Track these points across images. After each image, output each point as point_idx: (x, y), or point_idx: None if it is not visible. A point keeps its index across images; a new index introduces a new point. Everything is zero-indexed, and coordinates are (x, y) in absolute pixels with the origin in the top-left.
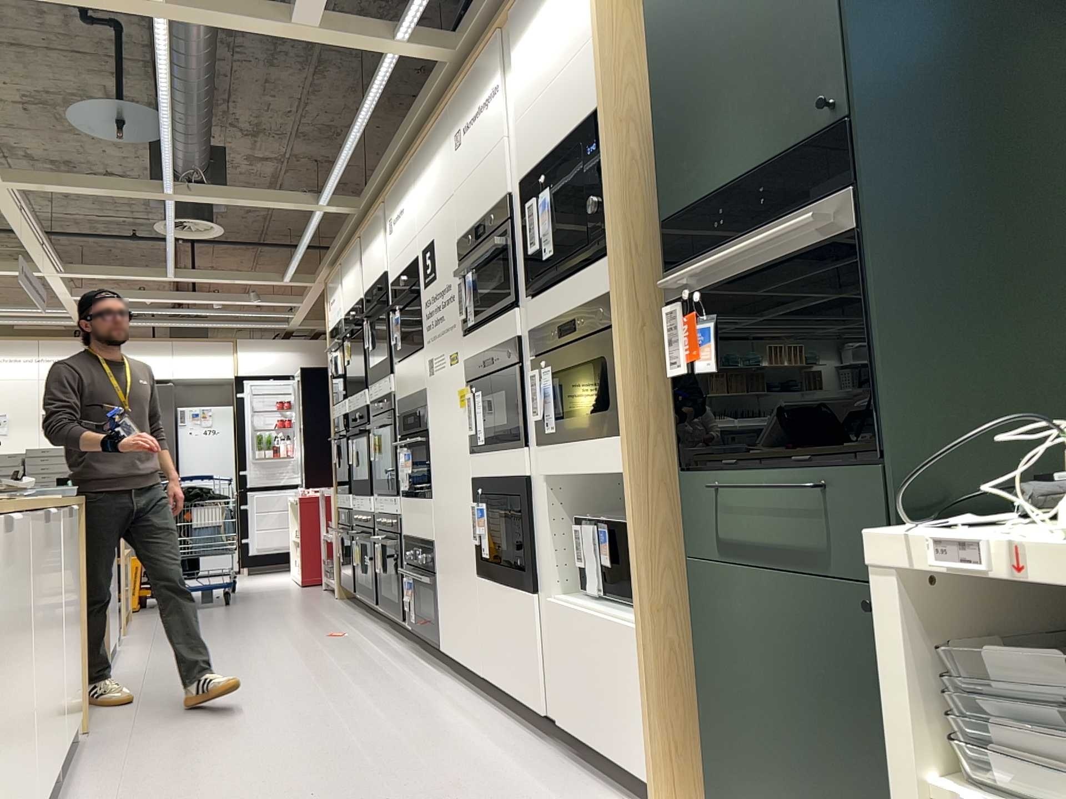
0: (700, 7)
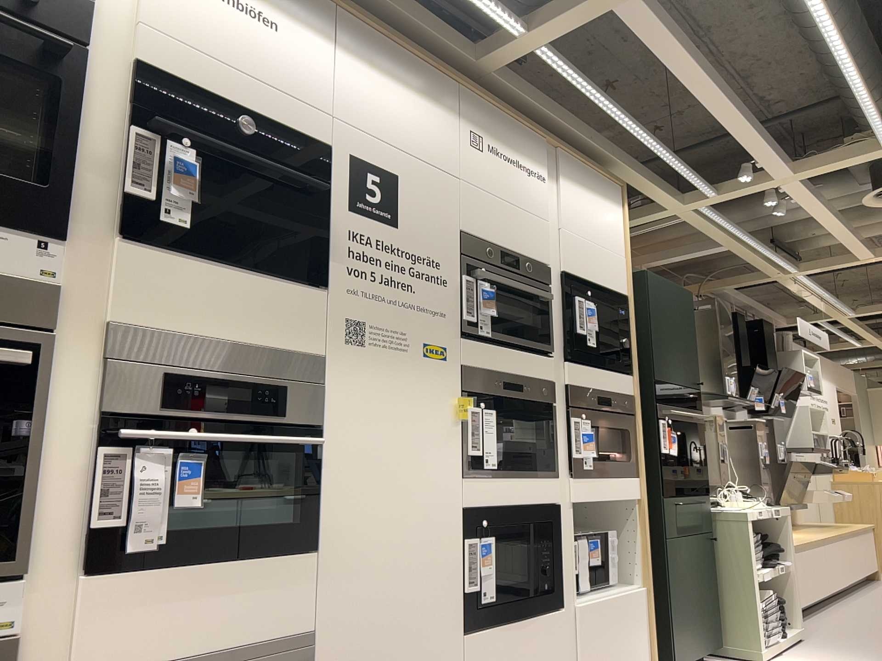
0: (664, 308)
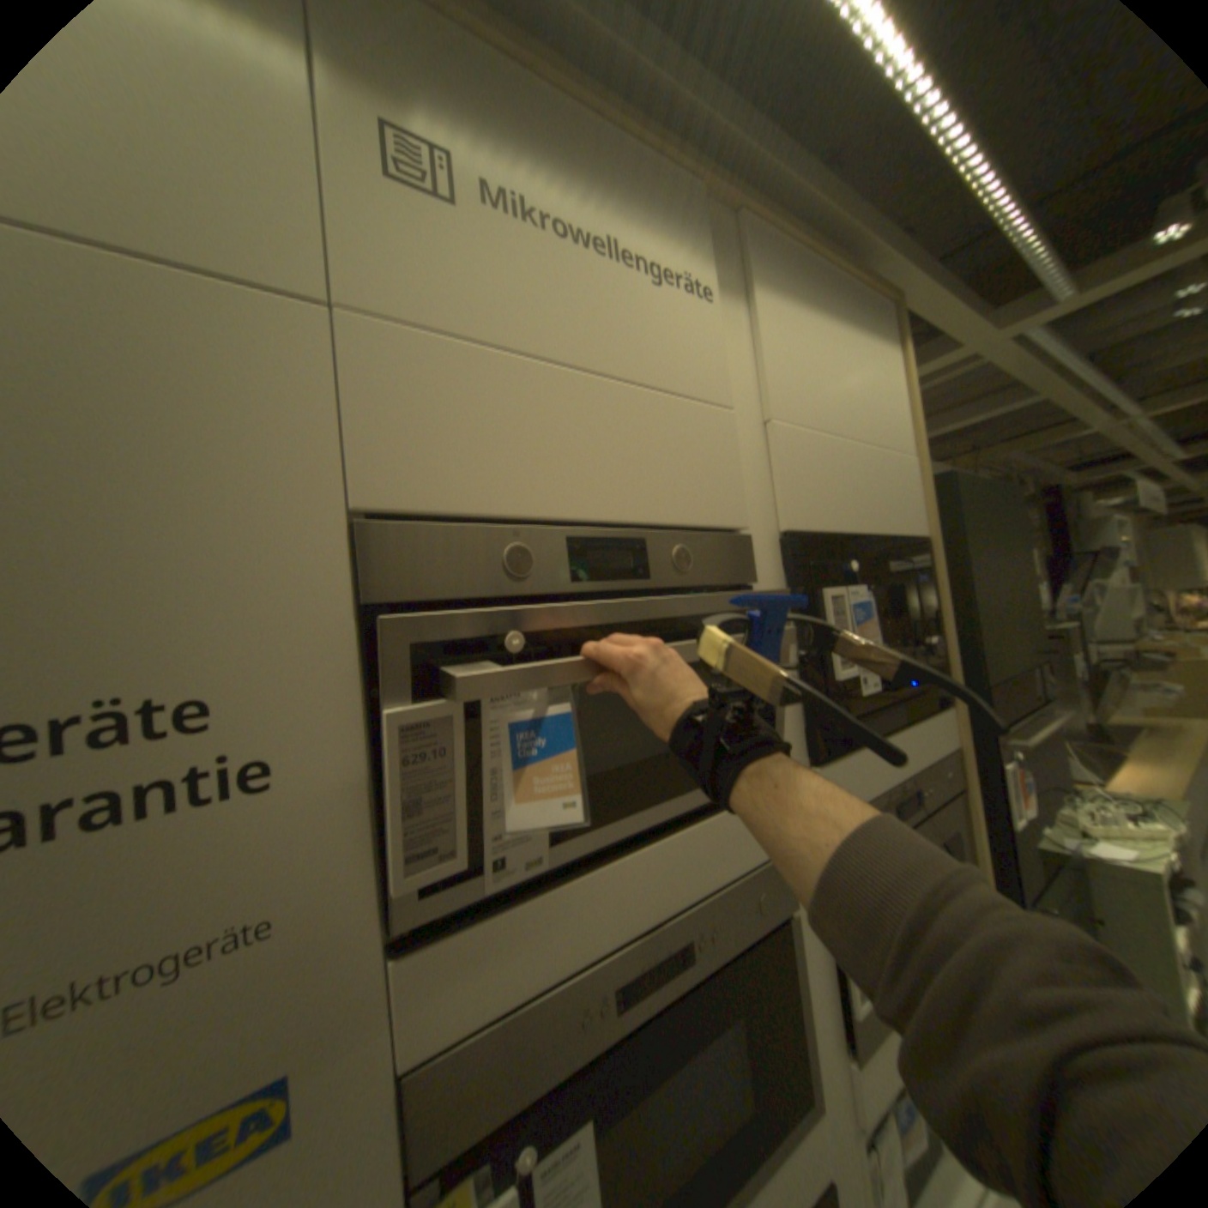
0: (992, 533)
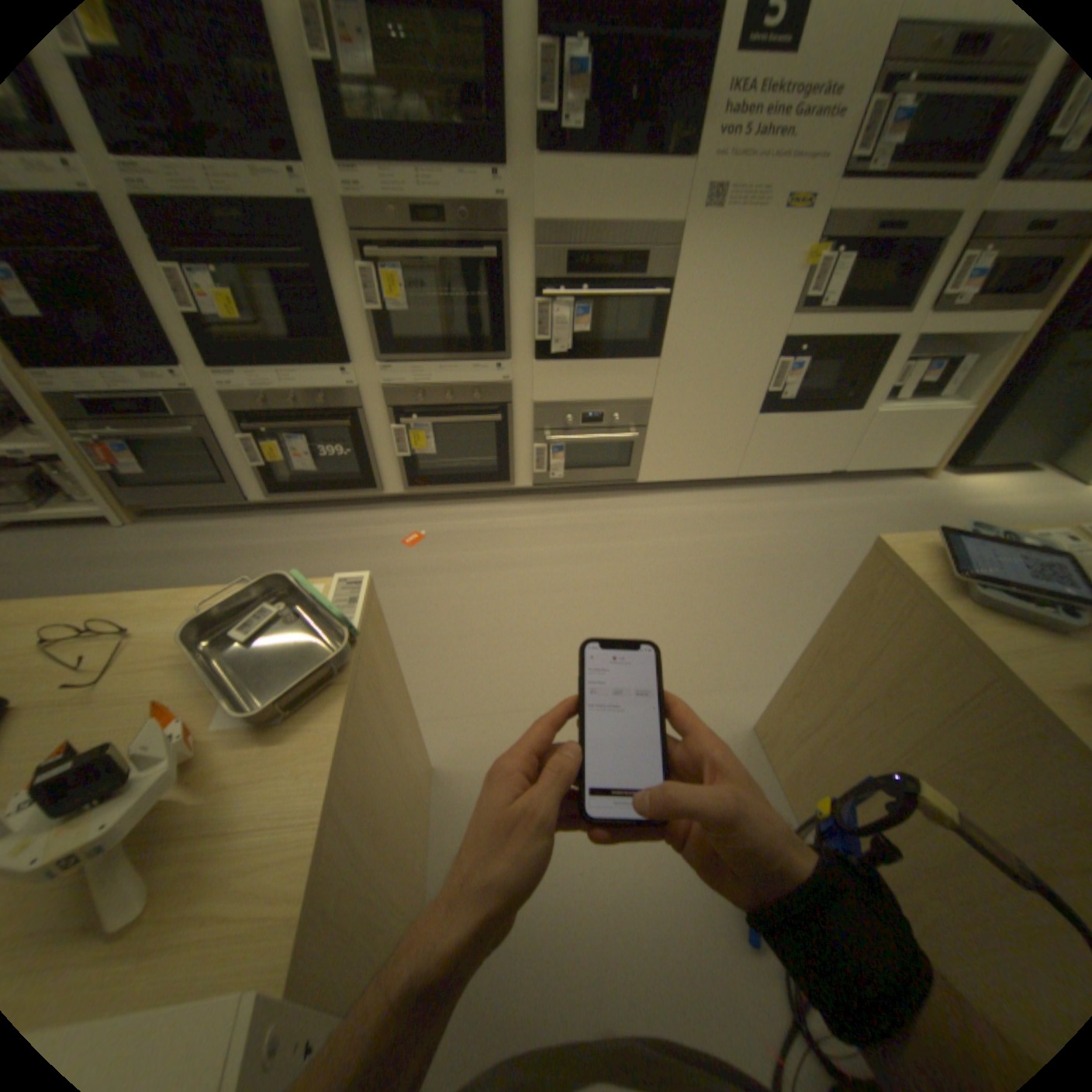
0: None
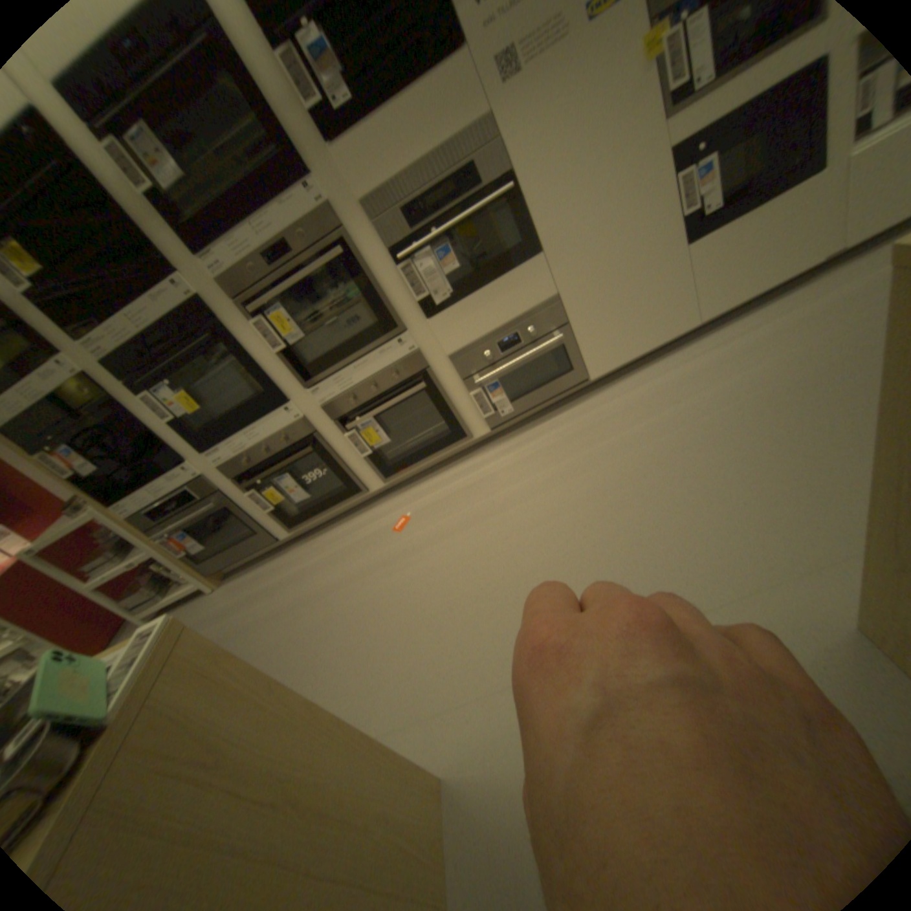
0: None
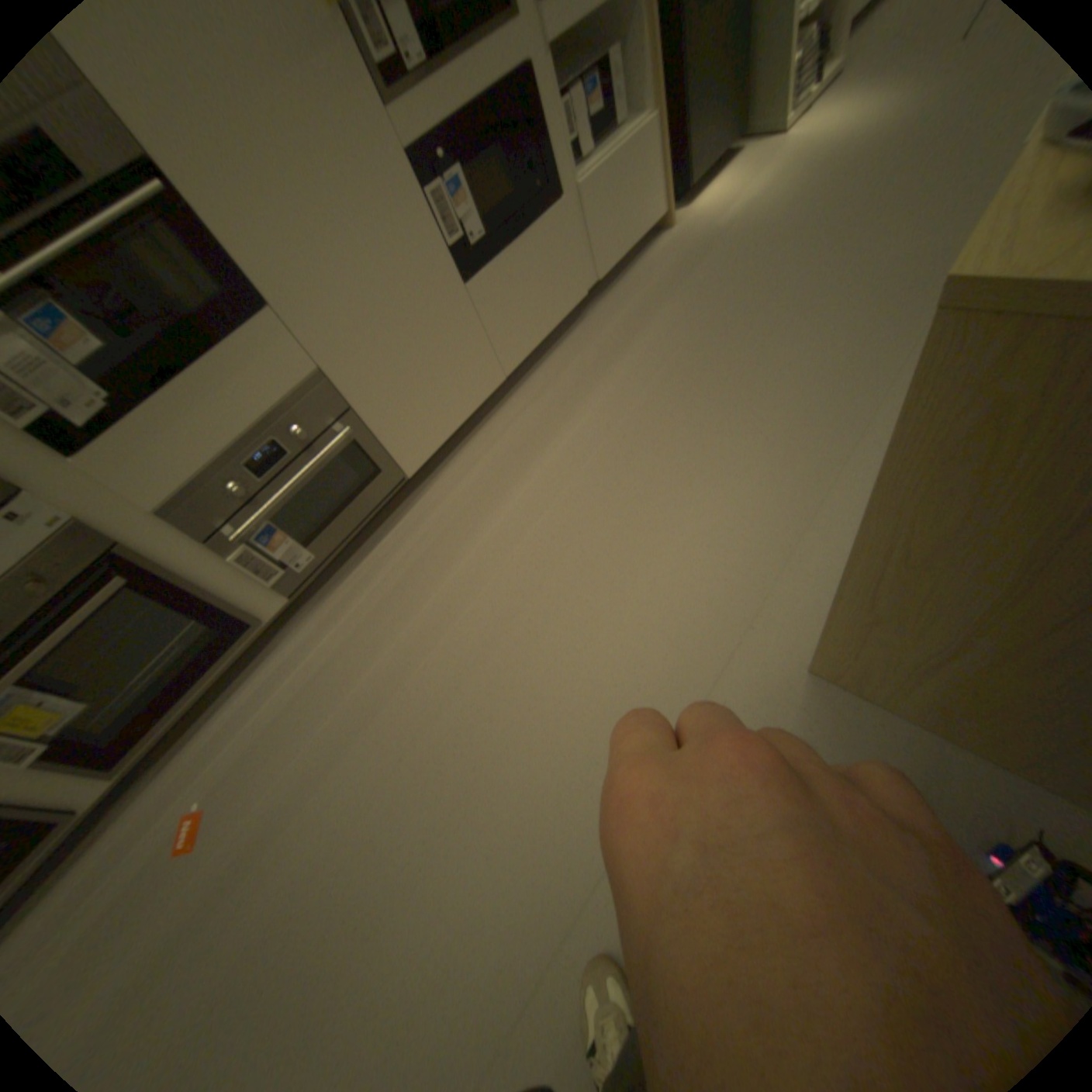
0: None
